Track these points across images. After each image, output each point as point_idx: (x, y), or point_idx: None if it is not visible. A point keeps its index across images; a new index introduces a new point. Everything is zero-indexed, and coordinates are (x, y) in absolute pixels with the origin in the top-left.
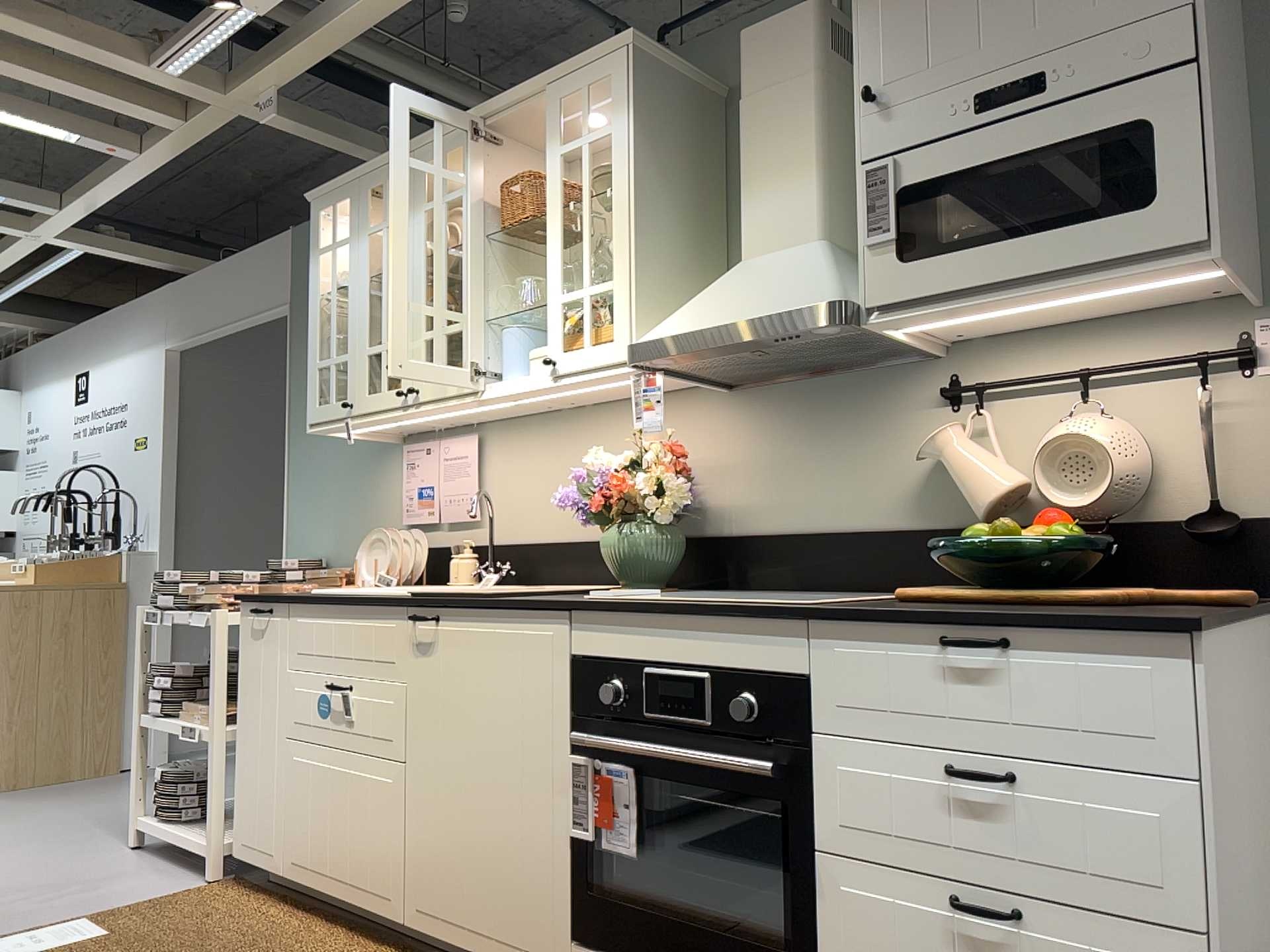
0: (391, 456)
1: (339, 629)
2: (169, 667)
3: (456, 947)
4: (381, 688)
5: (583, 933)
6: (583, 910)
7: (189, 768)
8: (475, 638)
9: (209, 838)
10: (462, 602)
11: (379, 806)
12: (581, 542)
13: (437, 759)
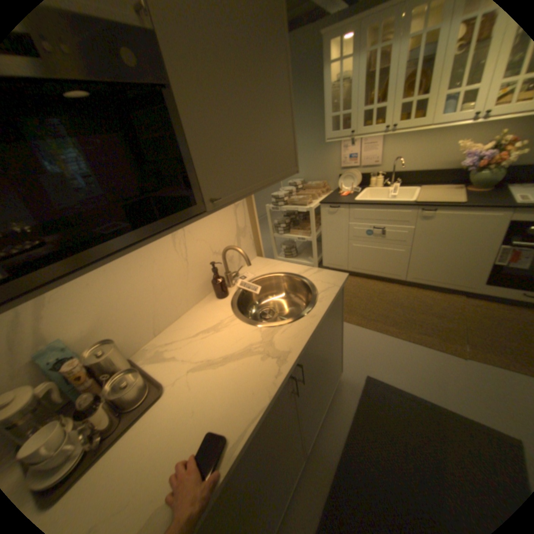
0: (334, 143)
1: (379, 212)
2: (279, 221)
3: (431, 285)
4: (402, 228)
5: (493, 284)
6: (495, 279)
7: (289, 245)
8: (459, 216)
9: (310, 262)
10: (456, 206)
11: (398, 257)
12: (433, 170)
13: (431, 246)
